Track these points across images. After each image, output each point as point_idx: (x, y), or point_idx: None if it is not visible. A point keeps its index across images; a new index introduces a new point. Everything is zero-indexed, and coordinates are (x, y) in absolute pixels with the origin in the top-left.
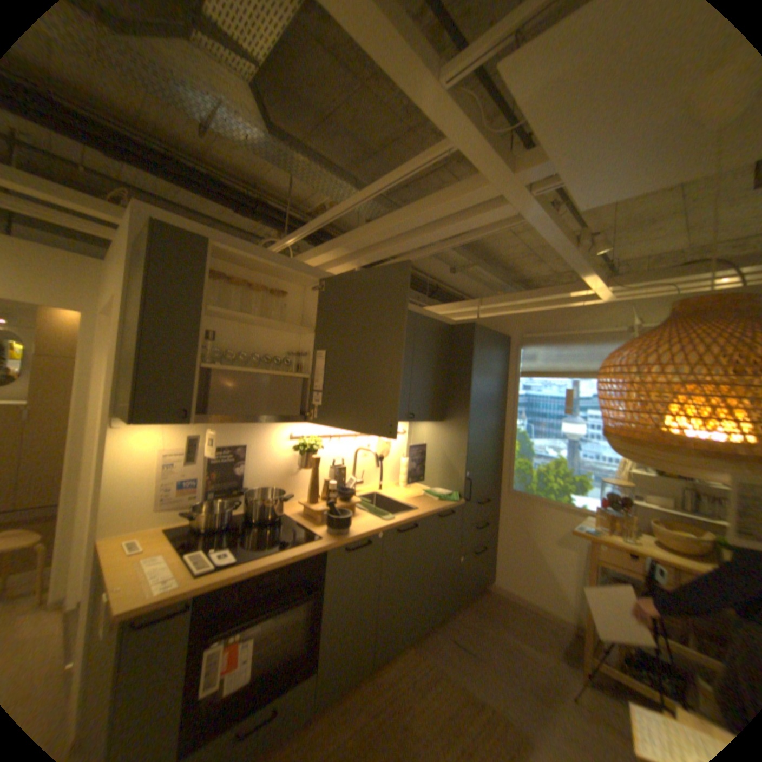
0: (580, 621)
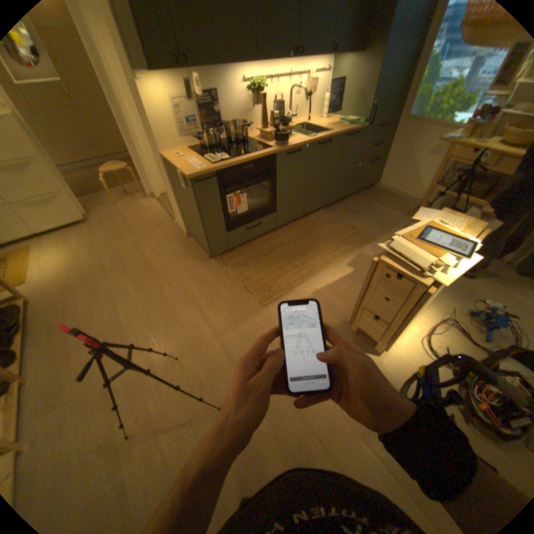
0: (425, 197)
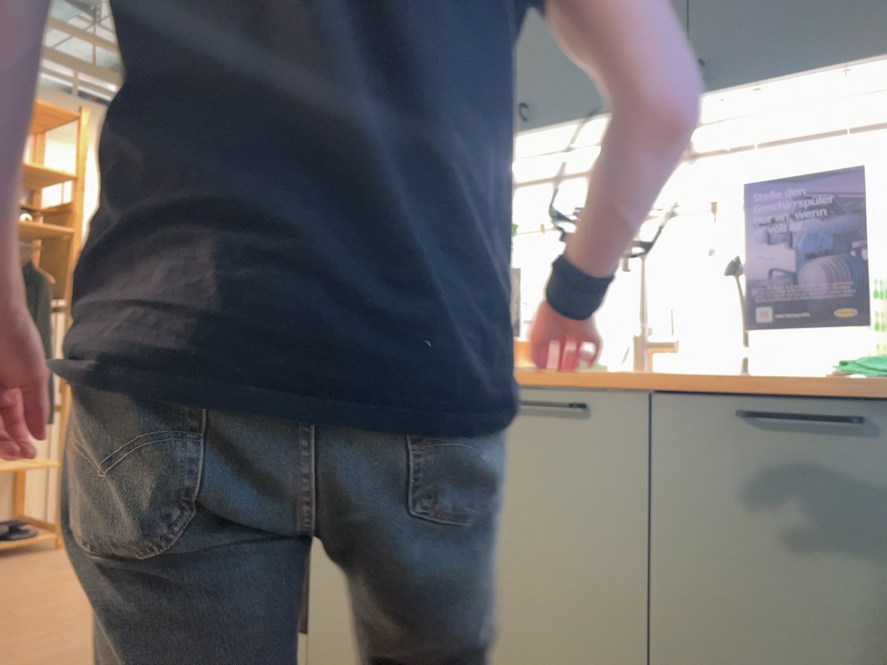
0: None
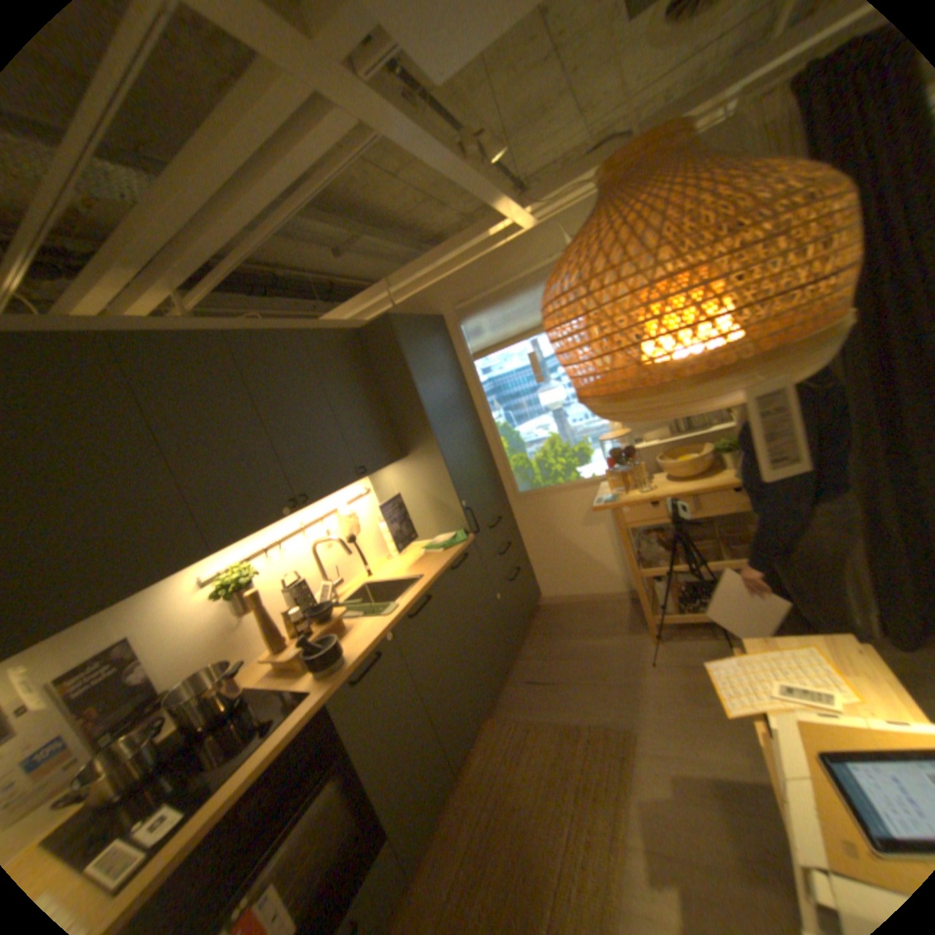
0: (630, 586)
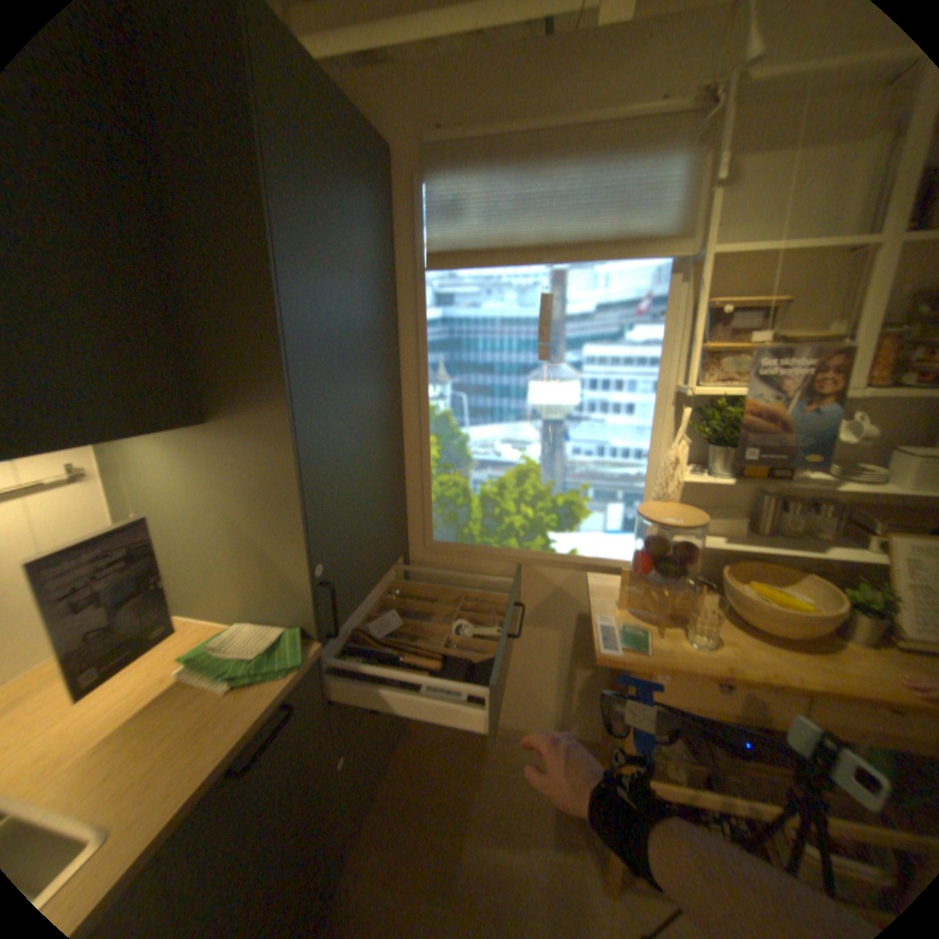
0: (564, 729)
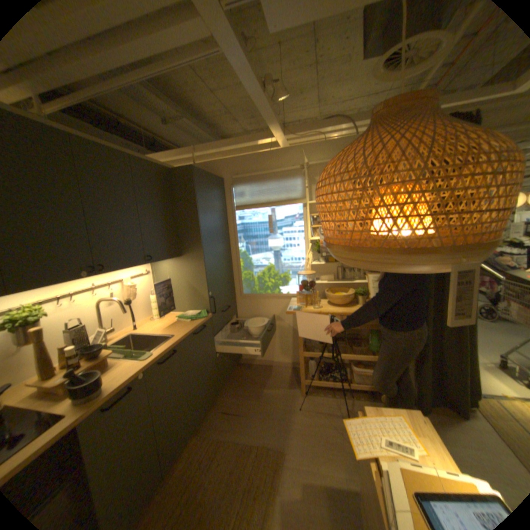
0: (293, 359)
